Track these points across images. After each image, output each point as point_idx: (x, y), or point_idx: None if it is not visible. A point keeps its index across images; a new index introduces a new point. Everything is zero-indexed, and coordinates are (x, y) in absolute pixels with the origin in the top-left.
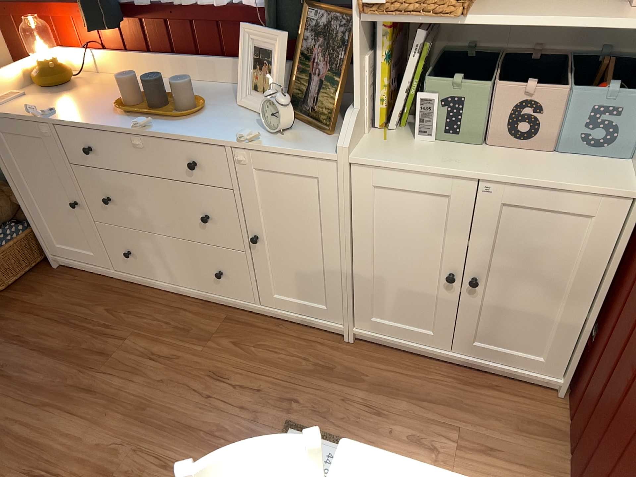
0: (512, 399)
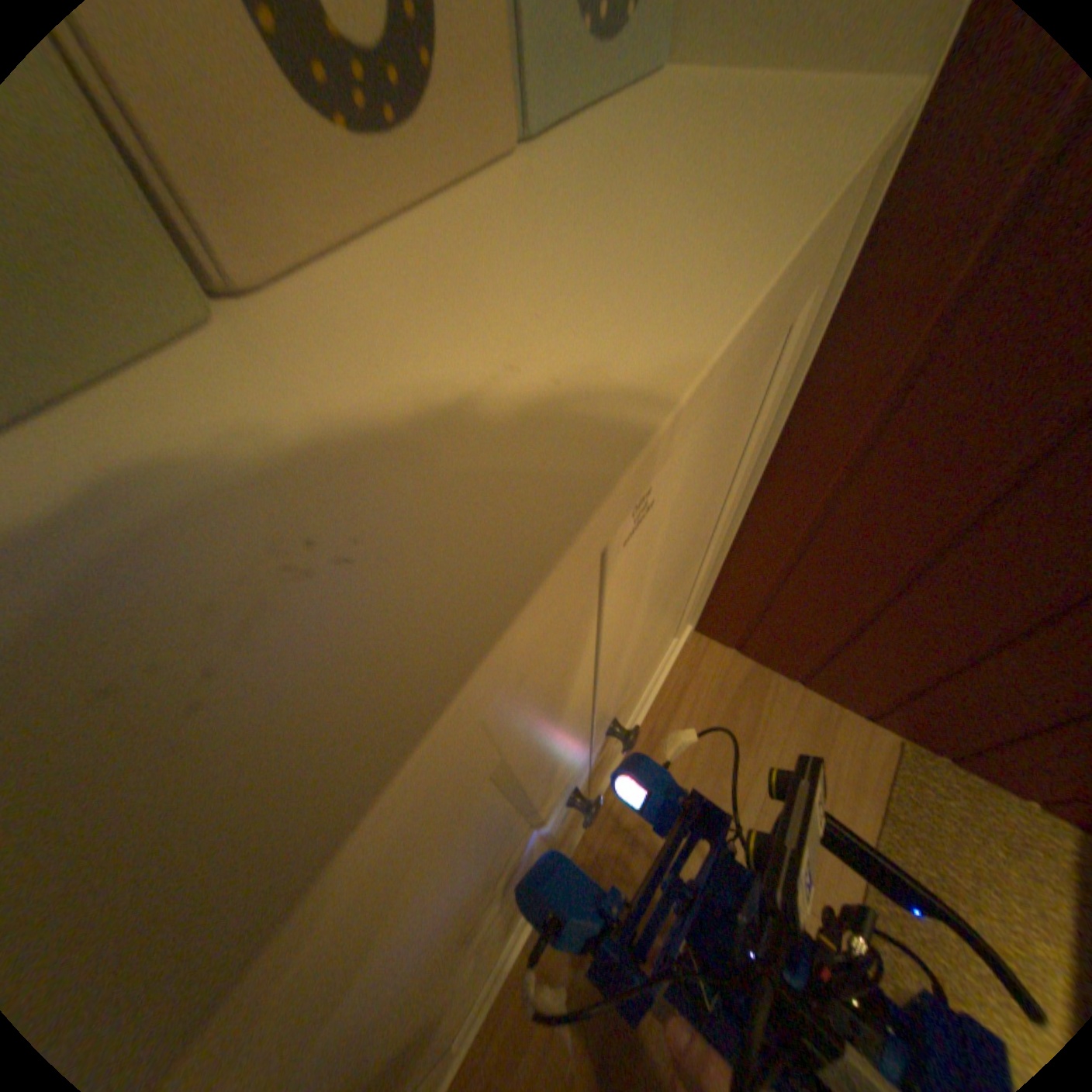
0: (691, 717)
